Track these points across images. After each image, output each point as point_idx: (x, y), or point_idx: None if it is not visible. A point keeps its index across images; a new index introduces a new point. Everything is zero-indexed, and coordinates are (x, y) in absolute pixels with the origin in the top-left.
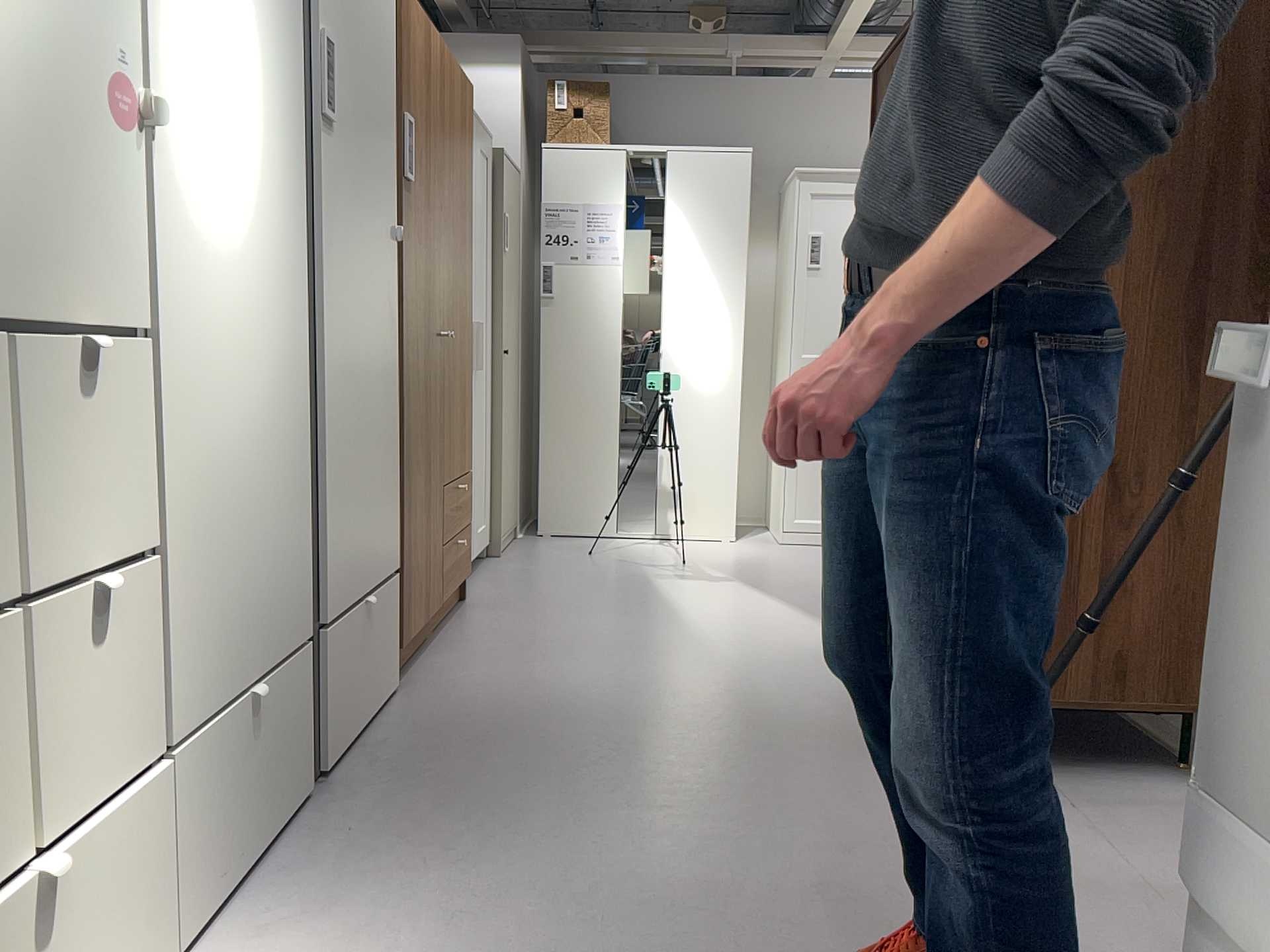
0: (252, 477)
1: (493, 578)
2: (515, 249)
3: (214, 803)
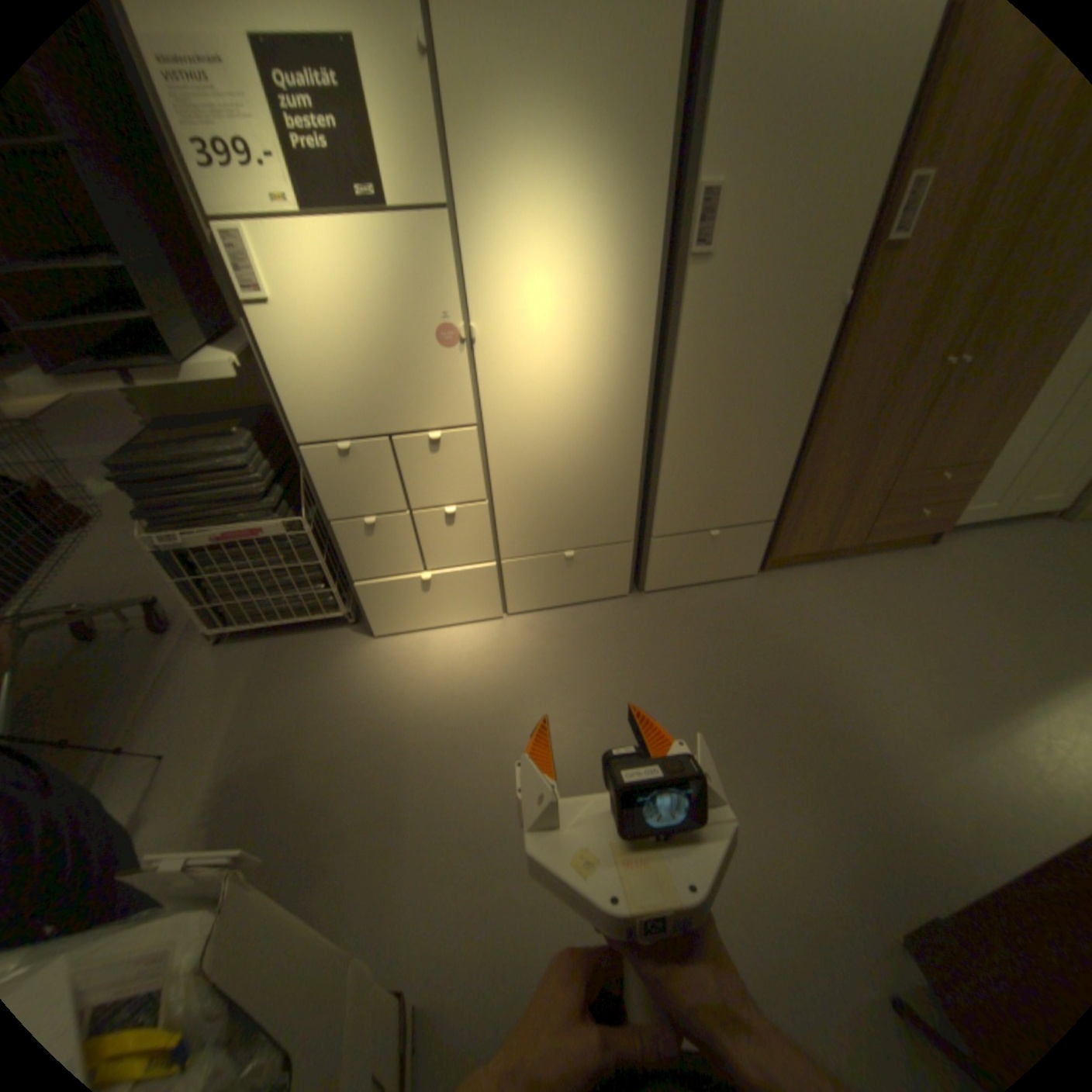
0: (576, 475)
1: (1010, 540)
2: None
3: (536, 581)
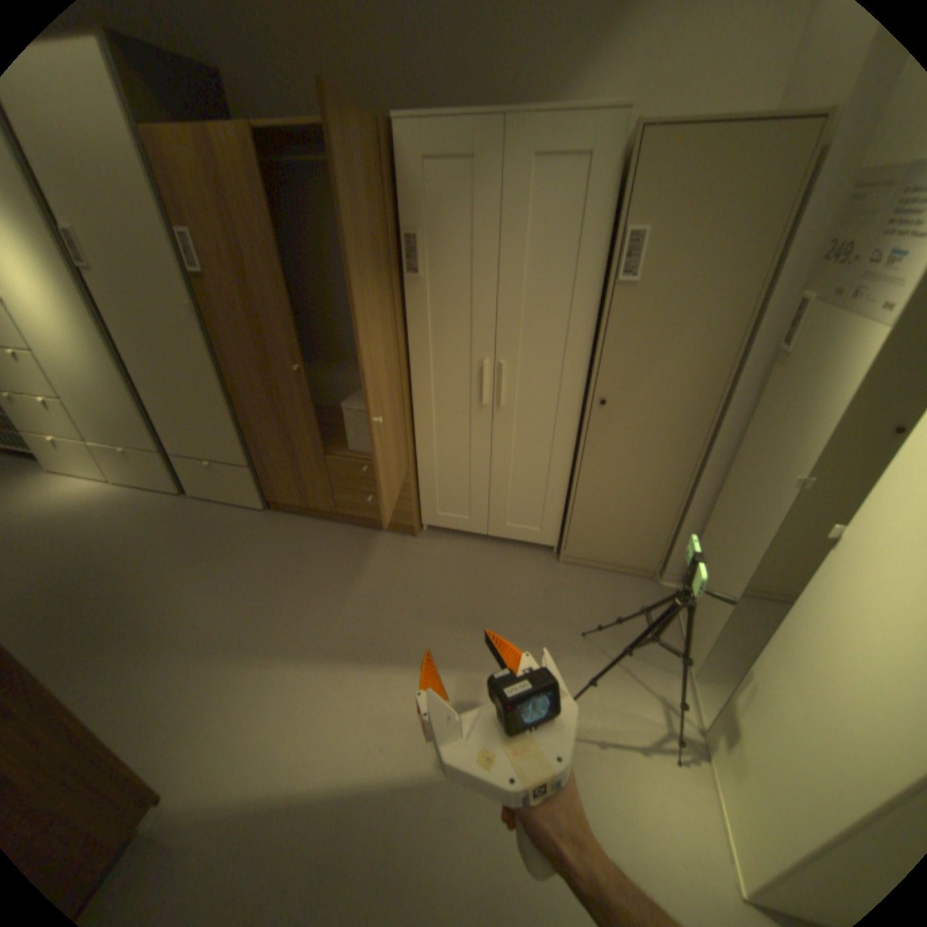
0: (97, 396)
1: (480, 555)
2: (723, 271)
3: (113, 463)
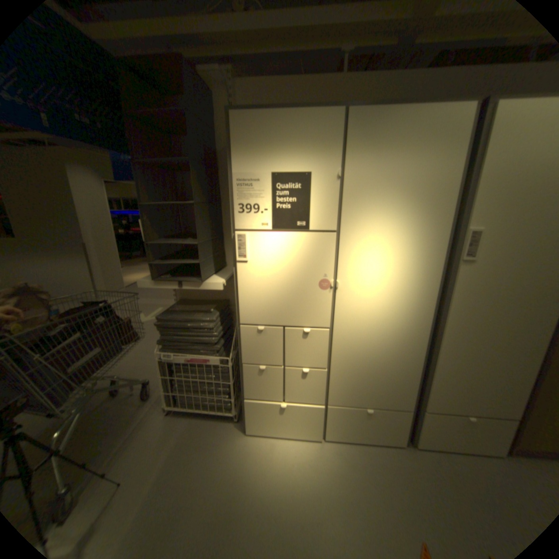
0: (382, 364)
1: None
2: None
3: (346, 423)
